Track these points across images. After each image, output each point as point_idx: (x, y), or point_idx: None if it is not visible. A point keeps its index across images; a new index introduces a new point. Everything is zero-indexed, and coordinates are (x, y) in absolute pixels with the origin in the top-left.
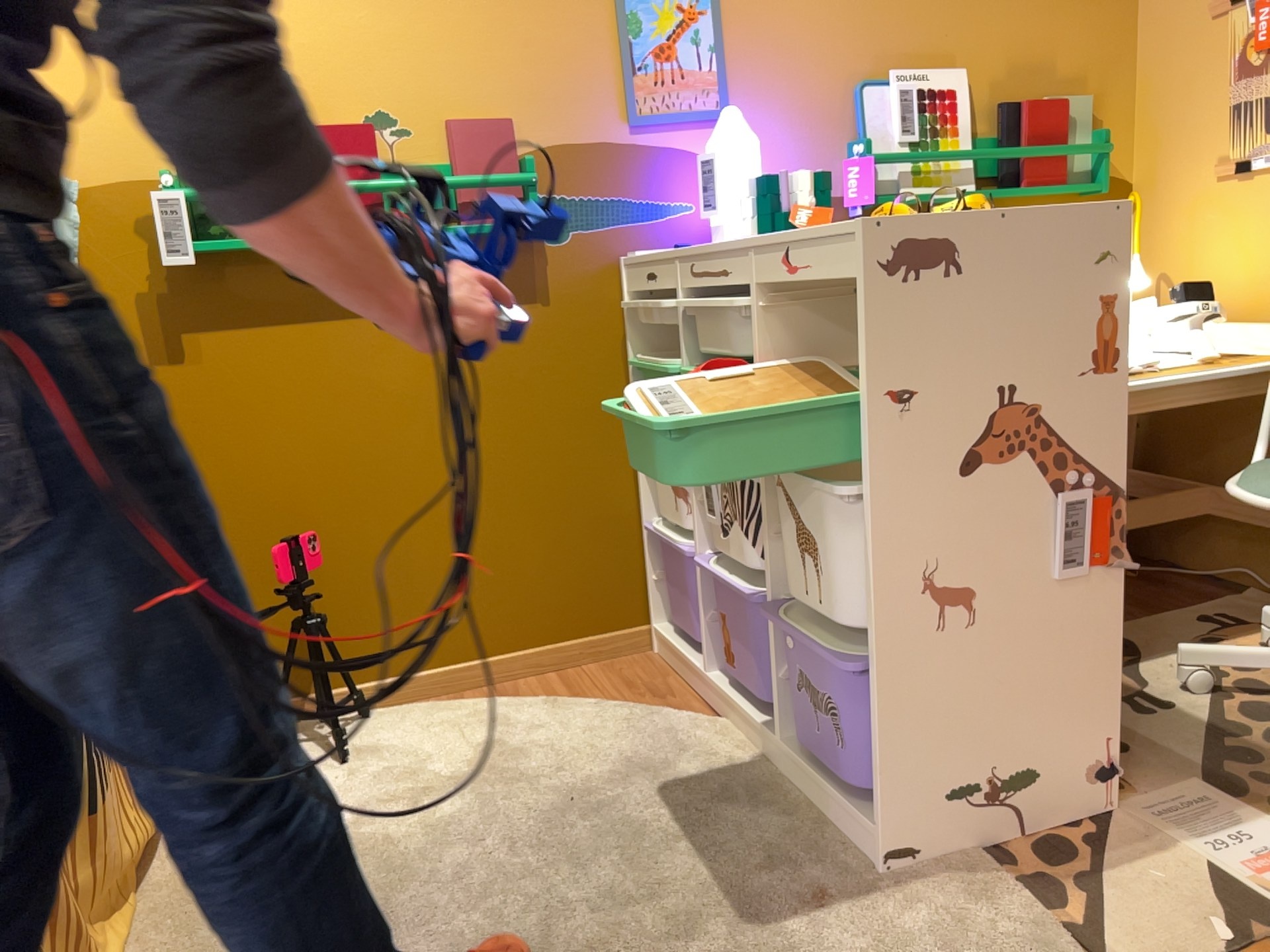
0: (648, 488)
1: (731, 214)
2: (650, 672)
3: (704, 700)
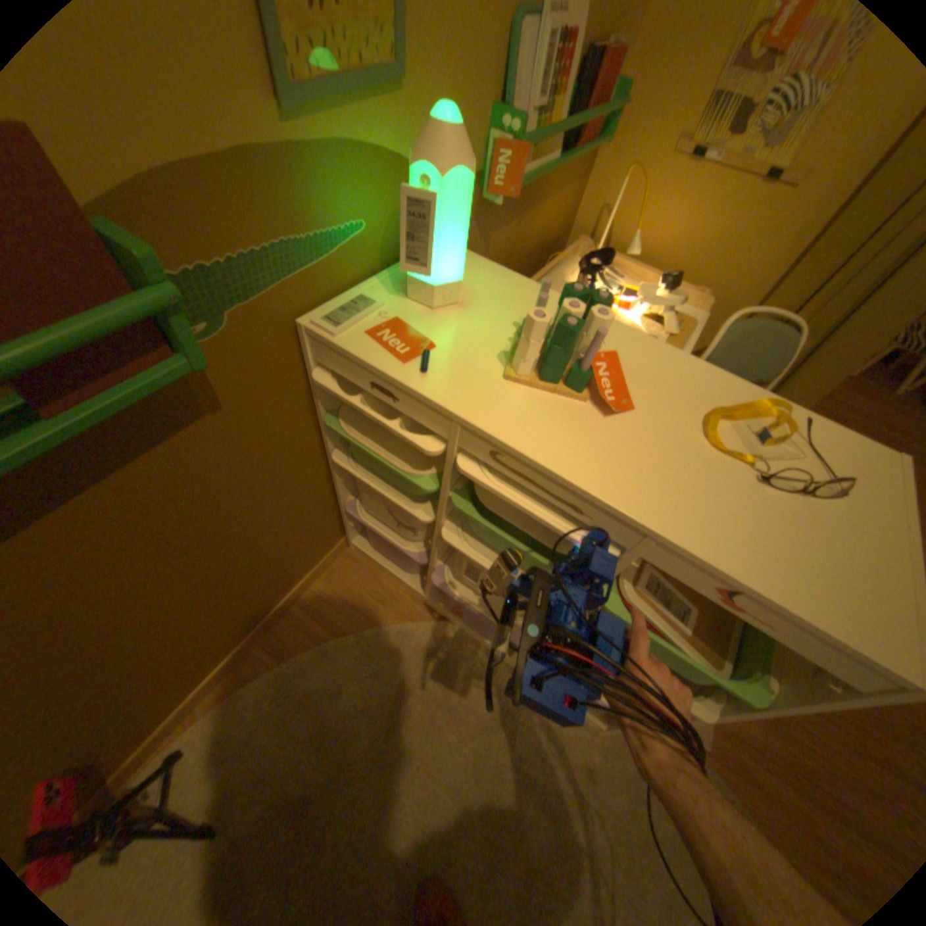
0: (345, 485)
1: (444, 271)
2: (365, 577)
3: (423, 600)
